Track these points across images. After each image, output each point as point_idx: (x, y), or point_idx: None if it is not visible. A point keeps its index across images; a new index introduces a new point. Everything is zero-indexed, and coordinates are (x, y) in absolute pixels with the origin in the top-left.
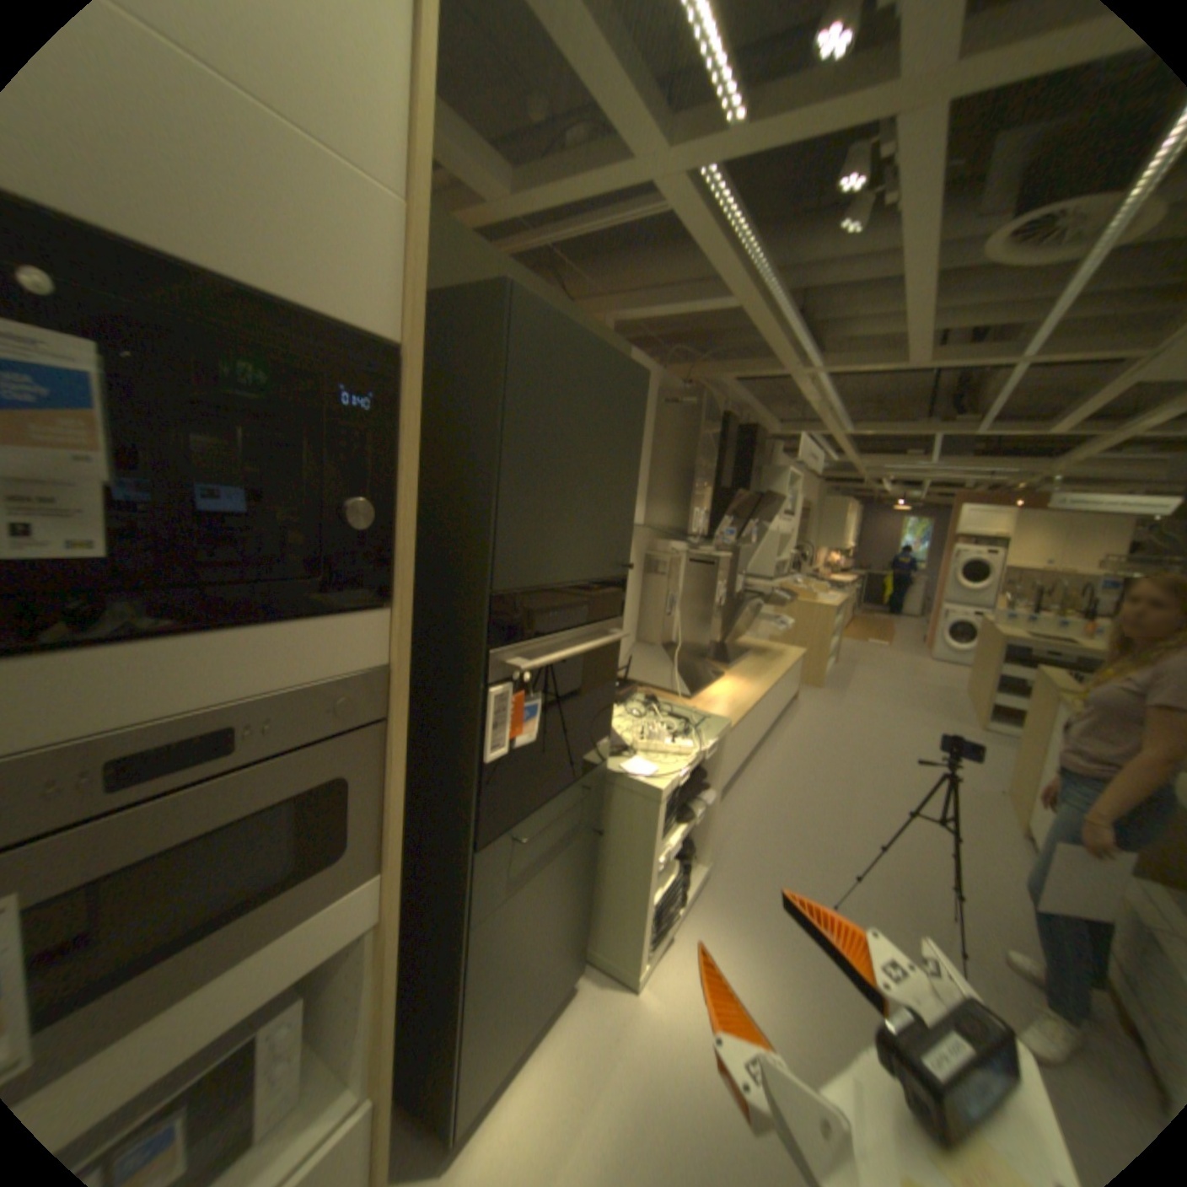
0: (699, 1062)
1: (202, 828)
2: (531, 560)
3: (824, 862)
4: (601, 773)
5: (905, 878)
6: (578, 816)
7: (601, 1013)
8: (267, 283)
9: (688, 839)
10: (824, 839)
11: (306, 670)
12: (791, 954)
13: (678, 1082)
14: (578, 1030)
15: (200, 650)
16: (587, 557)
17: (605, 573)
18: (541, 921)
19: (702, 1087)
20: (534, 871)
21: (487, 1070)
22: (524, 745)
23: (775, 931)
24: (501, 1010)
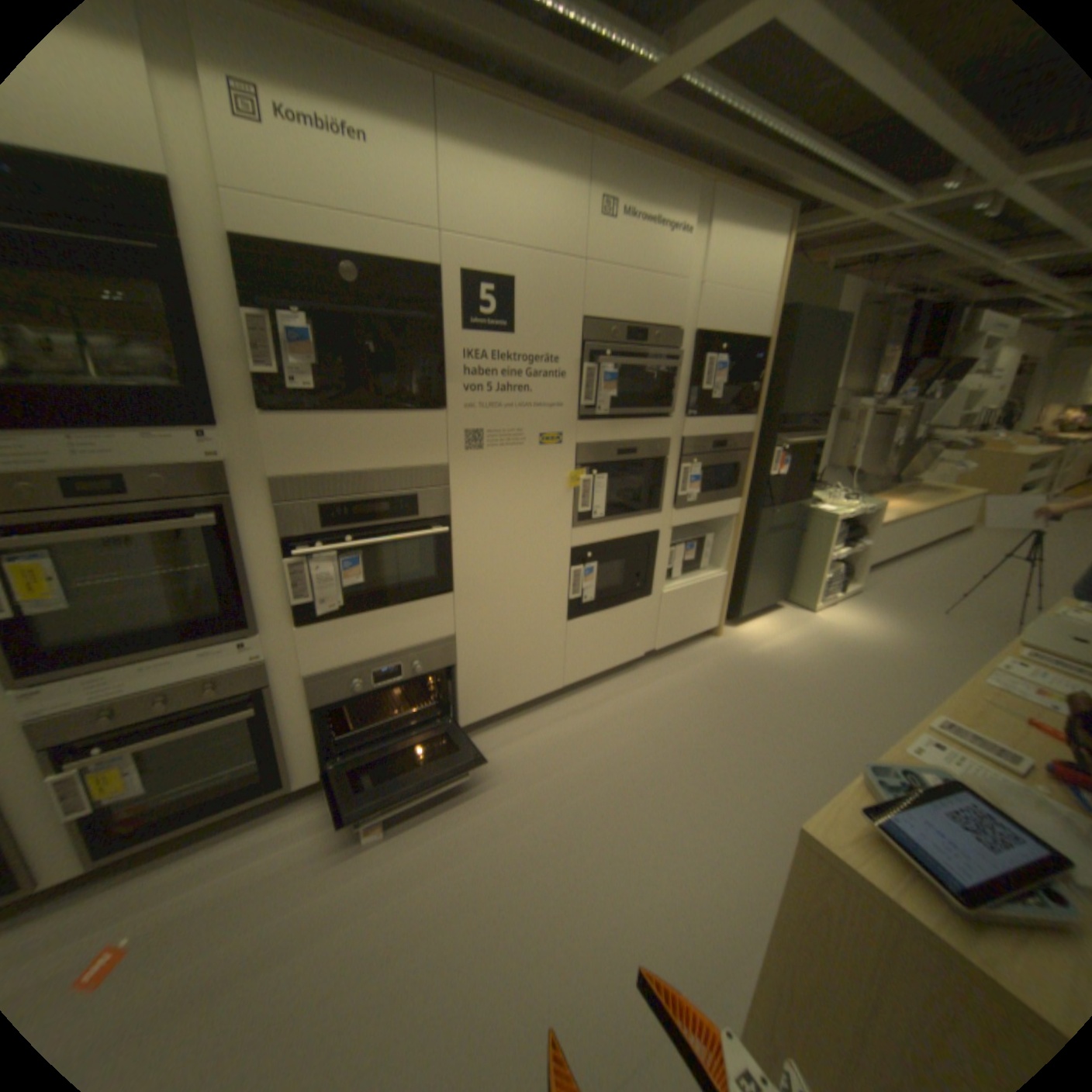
0: (844, 632)
1: (718, 464)
2: (793, 403)
3: (949, 600)
4: (807, 503)
5: (1012, 614)
6: (795, 519)
7: (795, 615)
8: (748, 334)
9: (850, 556)
10: (955, 593)
11: (738, 430)
12: (907, 620)
13: (833, 633)
14: (784, 616)
15: (725, 421)
16: (813, 402)
17: (820, 410)
18: (776, 556)
19: (844, 636)
20: (777, 531)
21: (752, 600)
22: (782, 474)
23: (900, 613)
24: (759, 580)
